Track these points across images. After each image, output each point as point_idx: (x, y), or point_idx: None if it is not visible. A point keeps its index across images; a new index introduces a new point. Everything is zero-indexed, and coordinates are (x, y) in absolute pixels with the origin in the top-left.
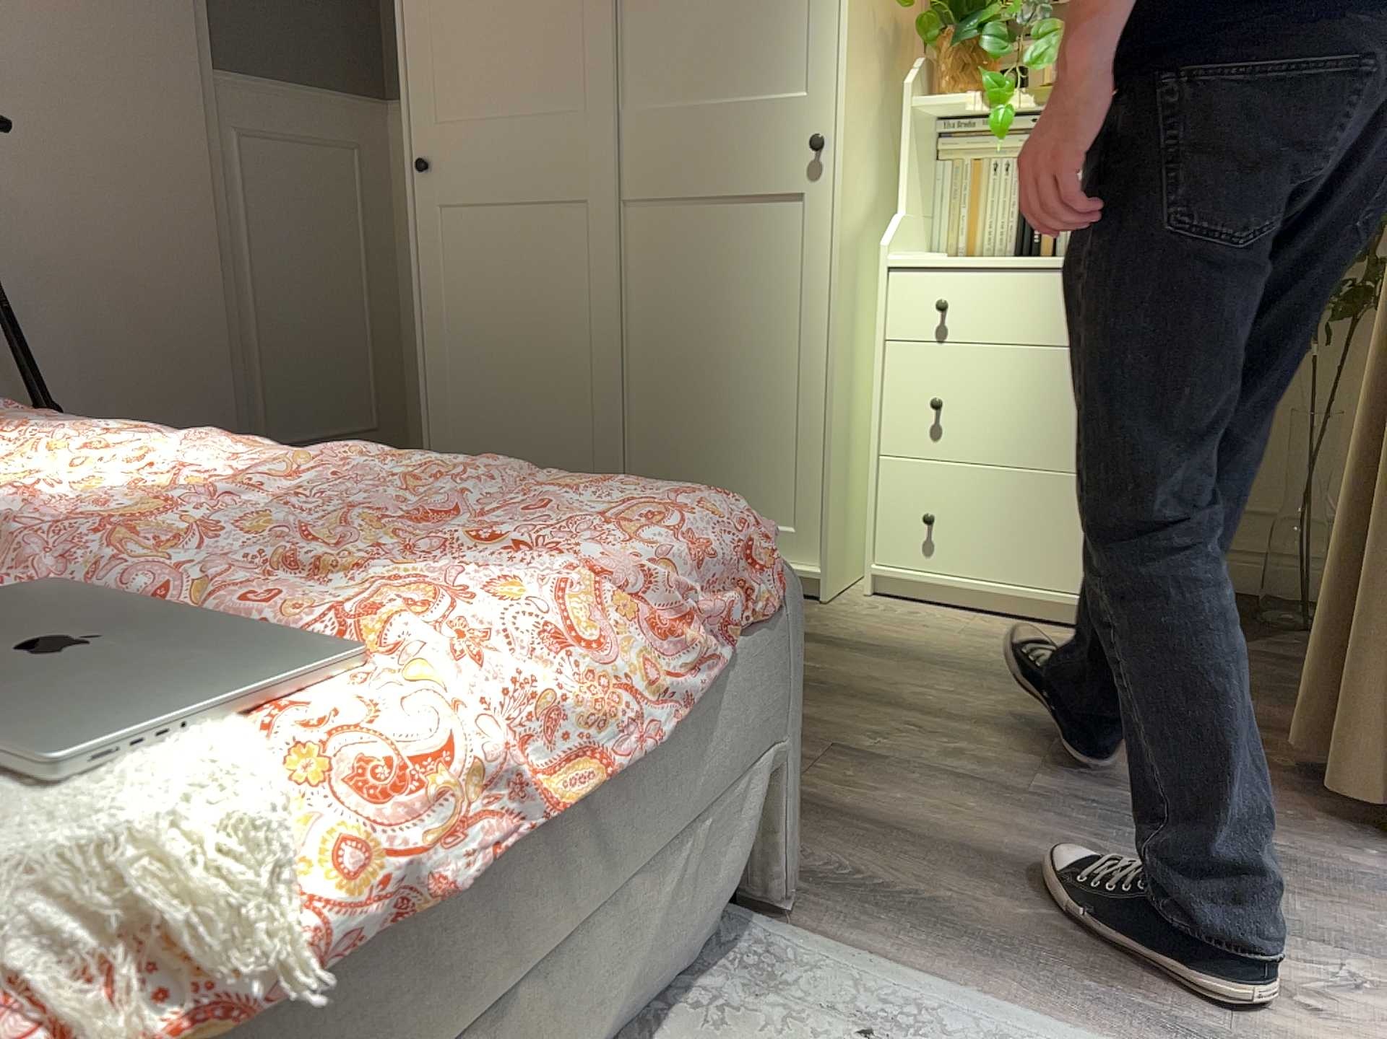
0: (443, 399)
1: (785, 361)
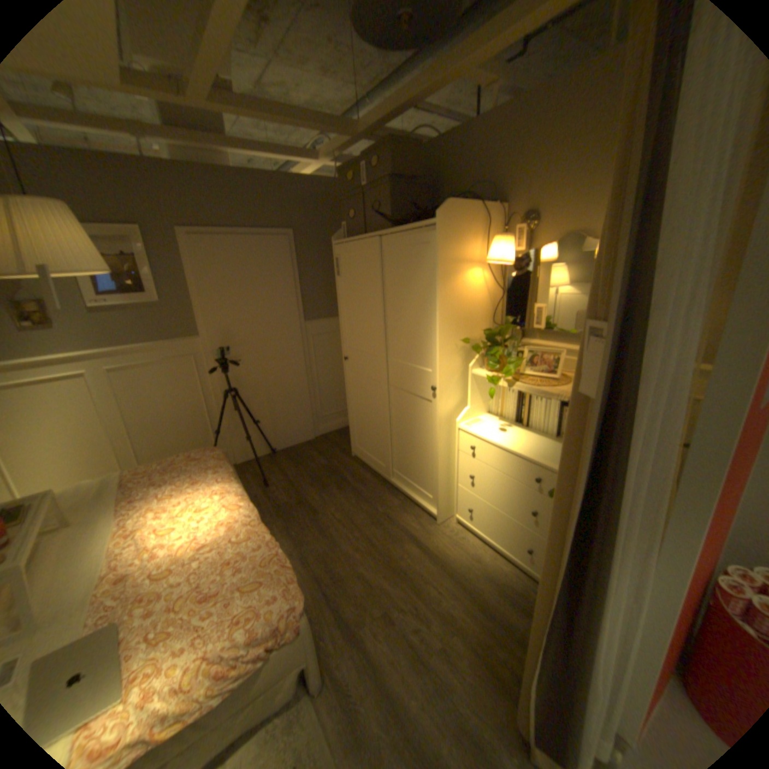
0: (353, 422)
1: (429, 449)
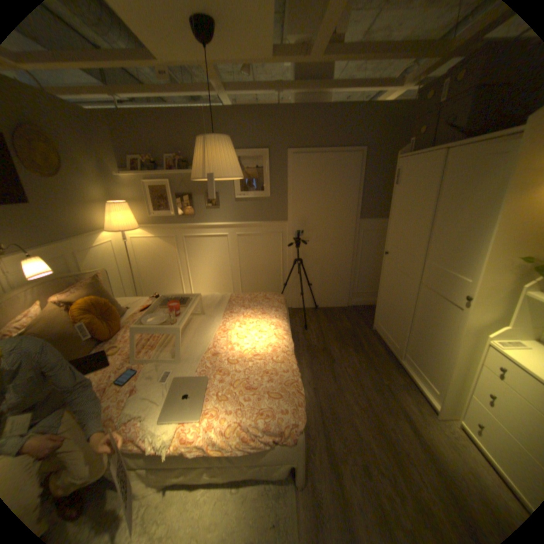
0: (380, 304)
1: (448, 351)
